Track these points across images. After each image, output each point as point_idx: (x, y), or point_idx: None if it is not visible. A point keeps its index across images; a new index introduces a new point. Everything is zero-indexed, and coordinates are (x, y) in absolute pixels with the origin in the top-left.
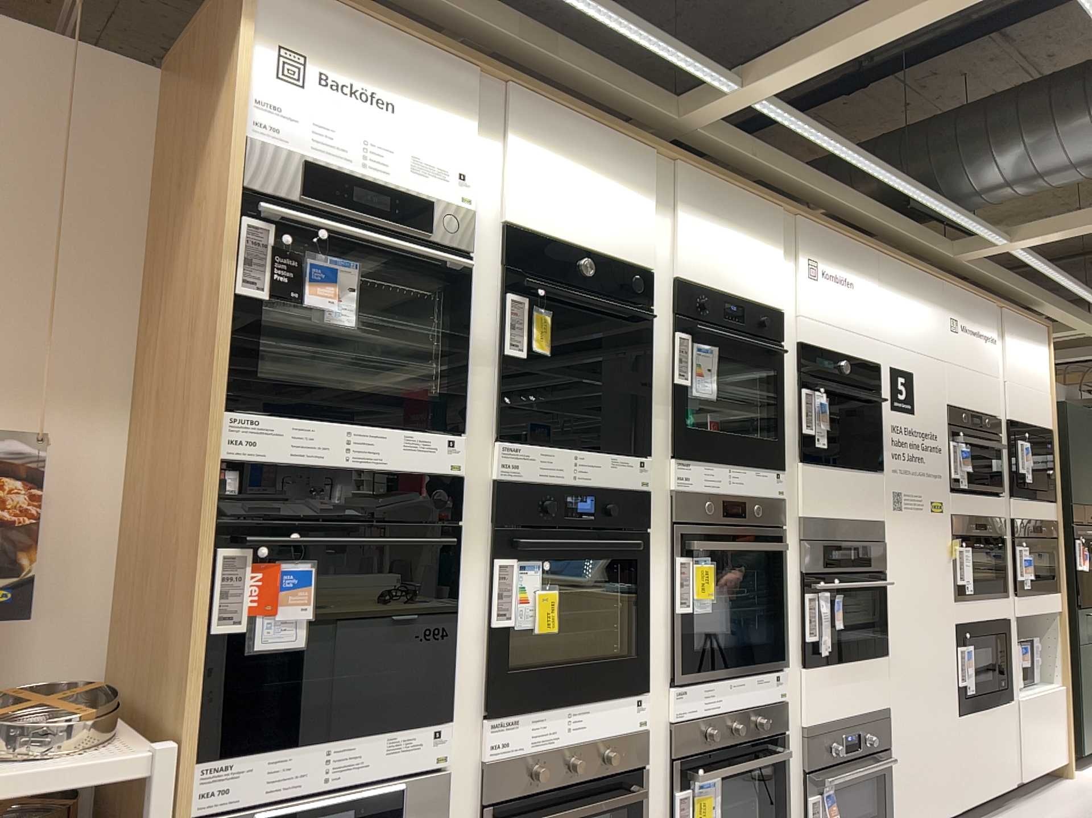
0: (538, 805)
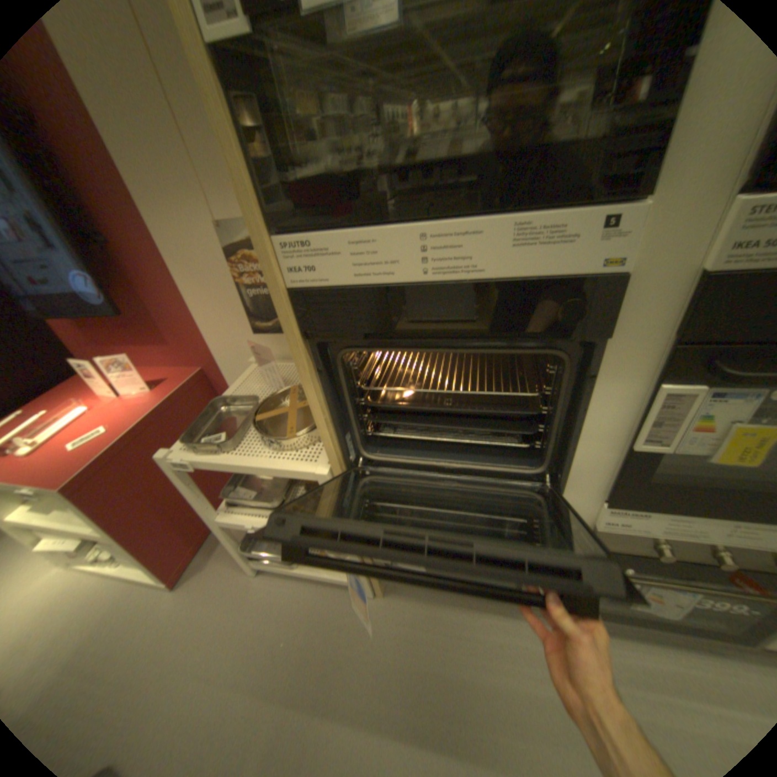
0: (651, 569)
